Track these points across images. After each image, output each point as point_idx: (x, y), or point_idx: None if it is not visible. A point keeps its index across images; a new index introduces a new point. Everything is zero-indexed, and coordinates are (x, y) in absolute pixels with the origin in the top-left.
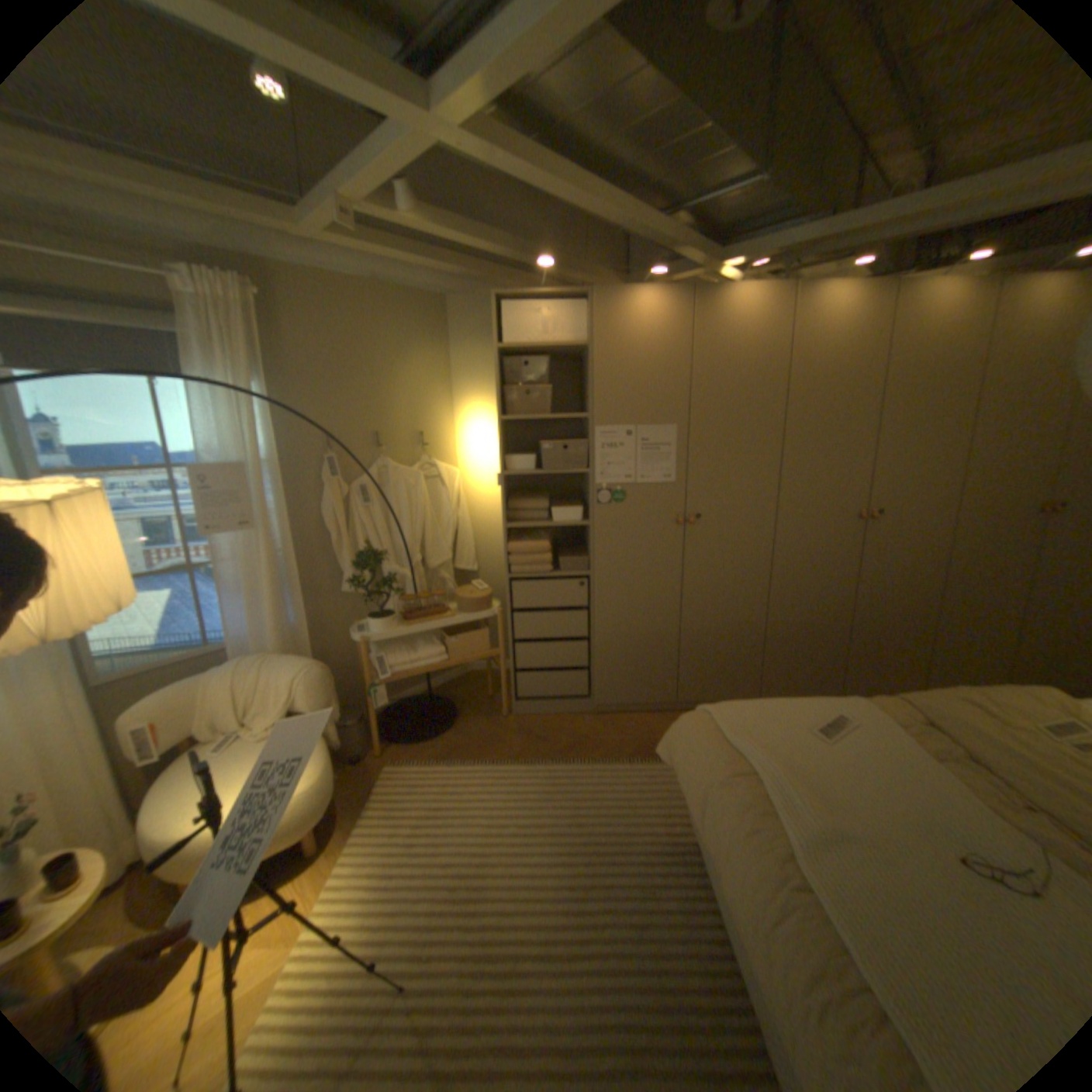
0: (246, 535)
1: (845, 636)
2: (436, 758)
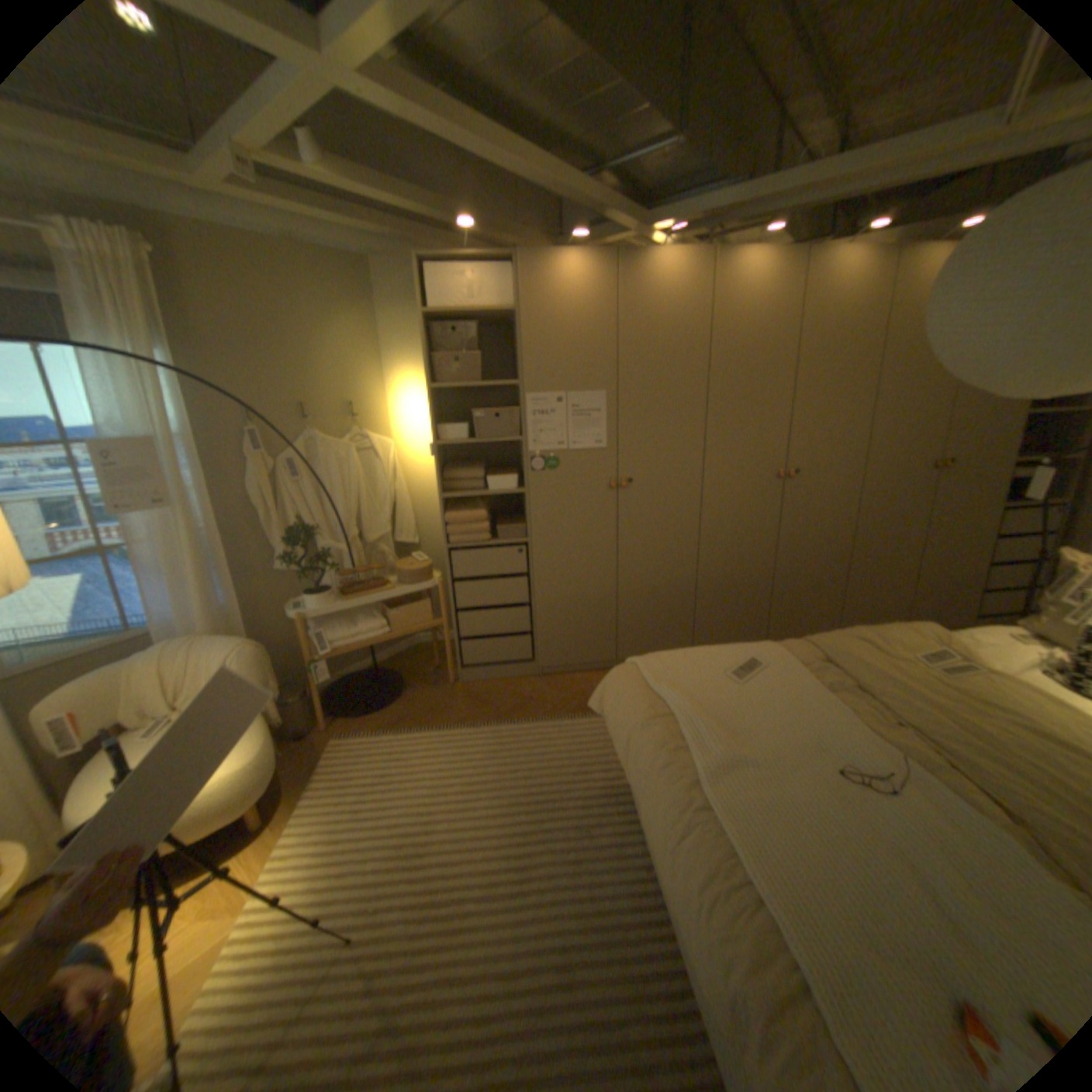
0: (160, 513)
1: (767, 588)
2: (381, 728)
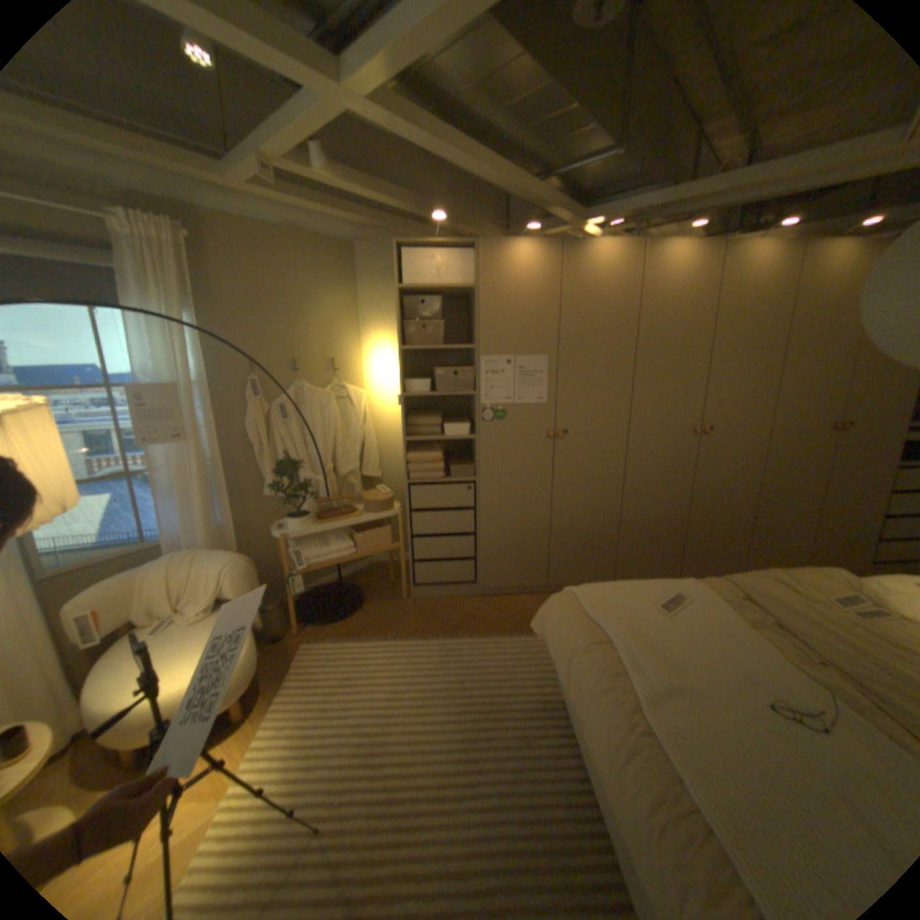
0: (178, 446)
1: (683, 529)
2: (345, 636)
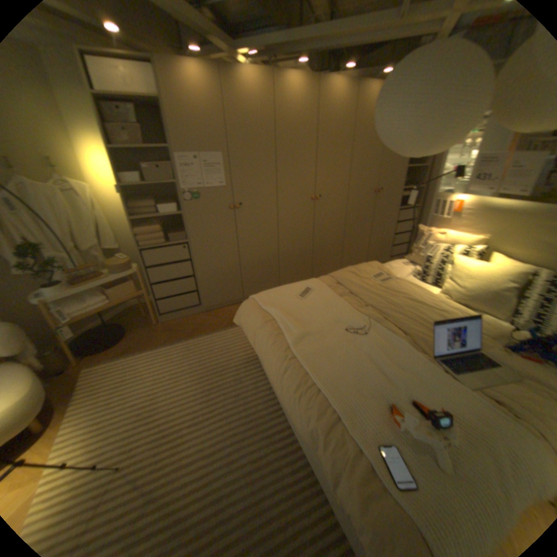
0: None
1: (310, 254)
2: (114, 357)
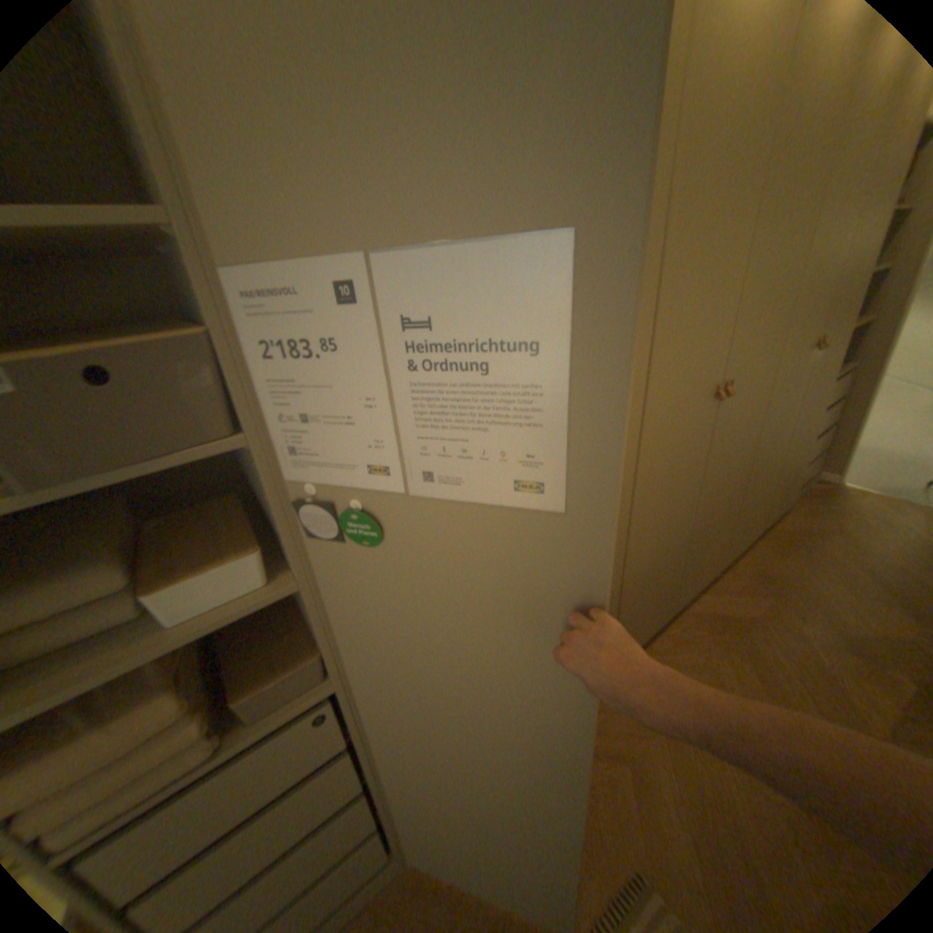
0: None
1: (685, 551)
2: None
